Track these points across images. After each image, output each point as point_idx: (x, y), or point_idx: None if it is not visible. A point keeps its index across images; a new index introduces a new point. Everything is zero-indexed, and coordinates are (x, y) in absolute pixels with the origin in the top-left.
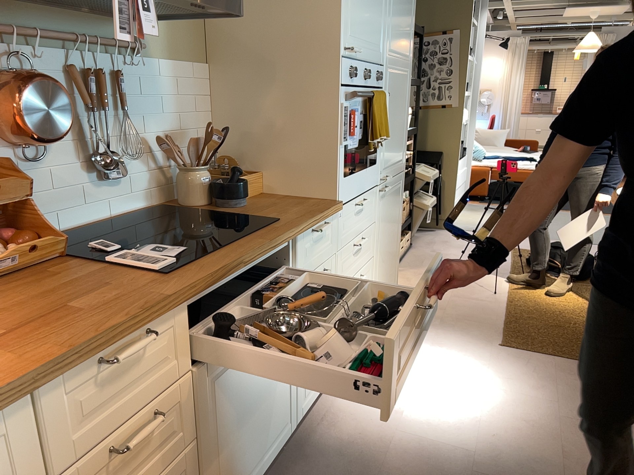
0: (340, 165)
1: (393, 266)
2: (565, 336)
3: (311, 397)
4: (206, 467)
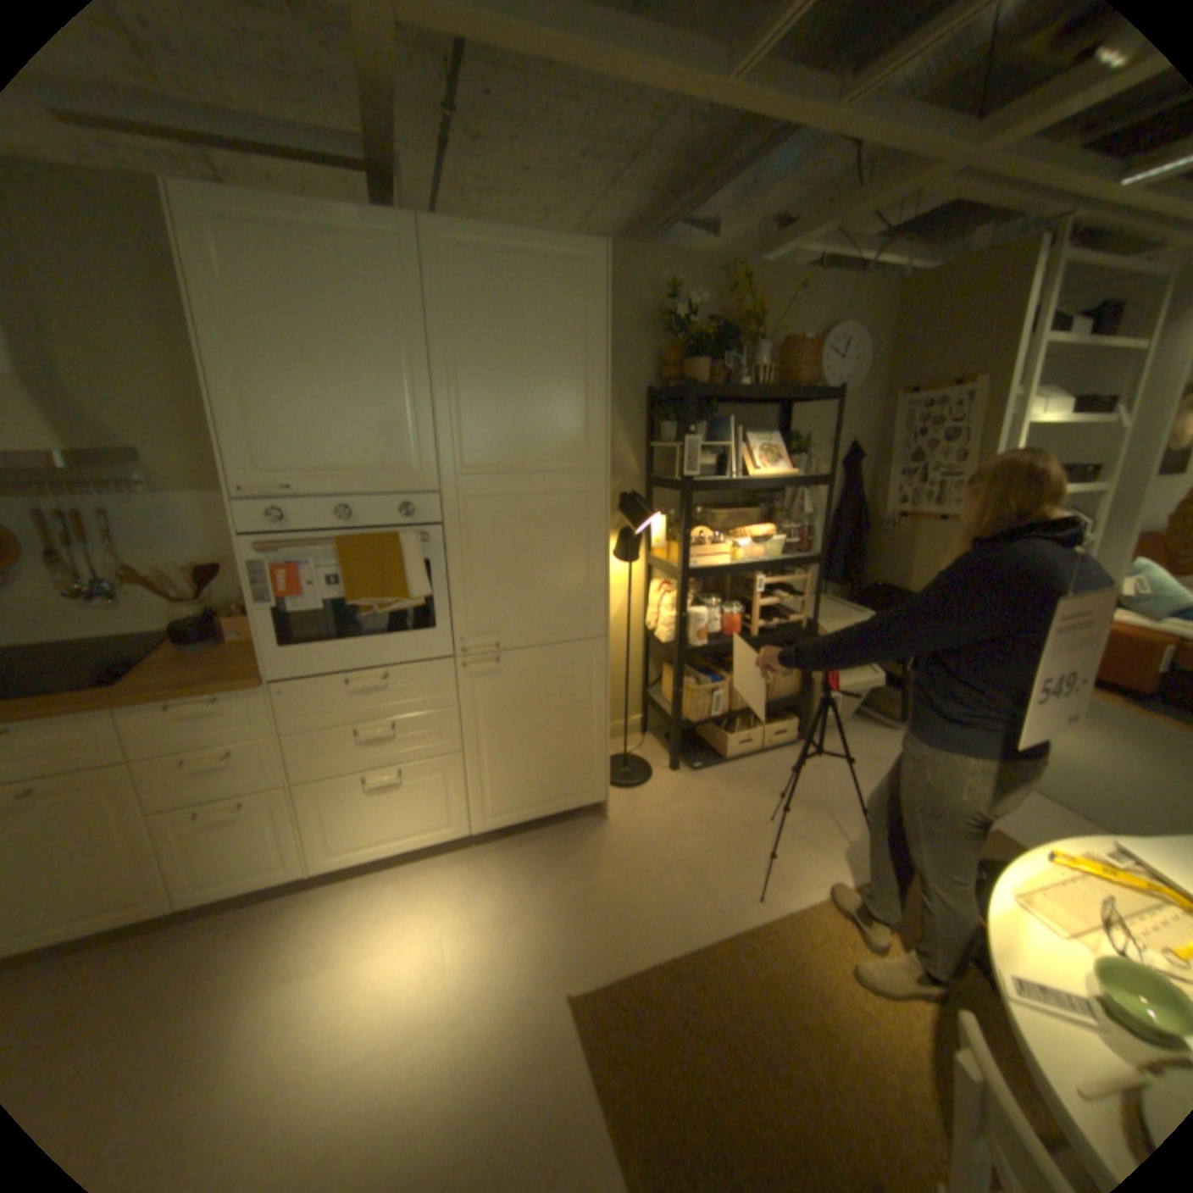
0: (259, 633)
1: (574, 773)
2: (708, 1089)
3: (224, 893)
4: None
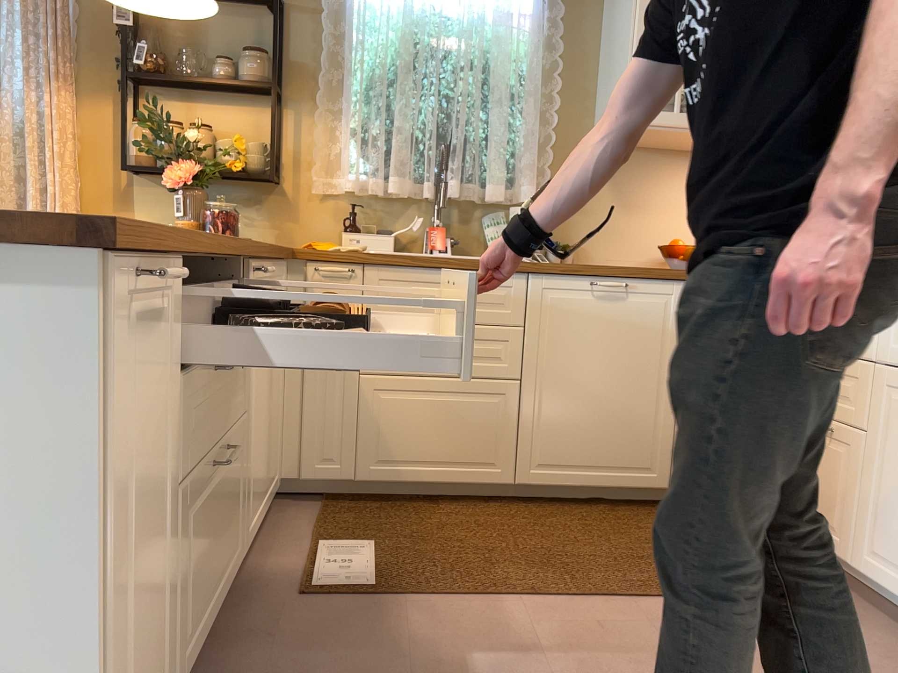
0: None
1: None
2: None
3: None
4: (872, 479)
